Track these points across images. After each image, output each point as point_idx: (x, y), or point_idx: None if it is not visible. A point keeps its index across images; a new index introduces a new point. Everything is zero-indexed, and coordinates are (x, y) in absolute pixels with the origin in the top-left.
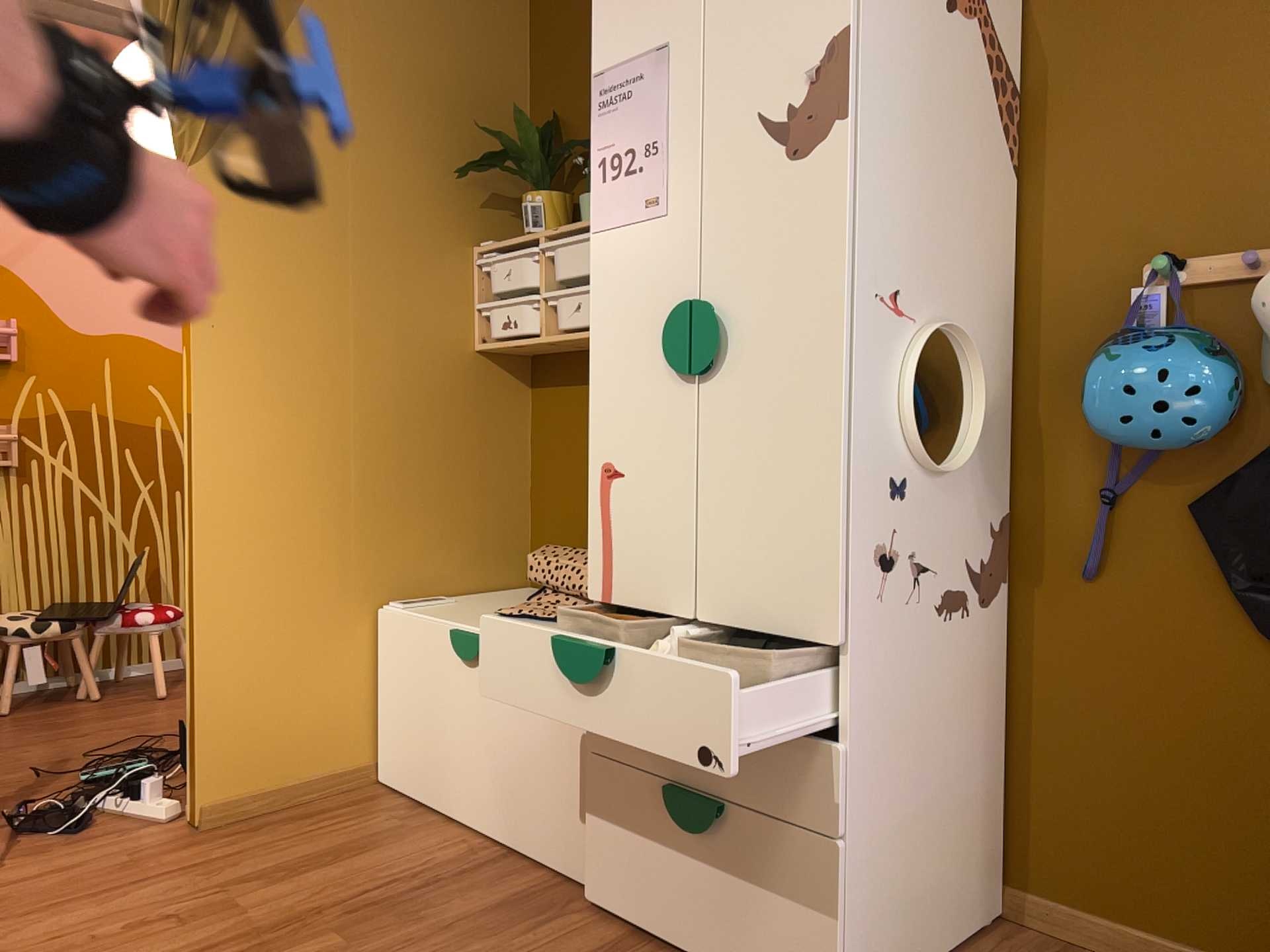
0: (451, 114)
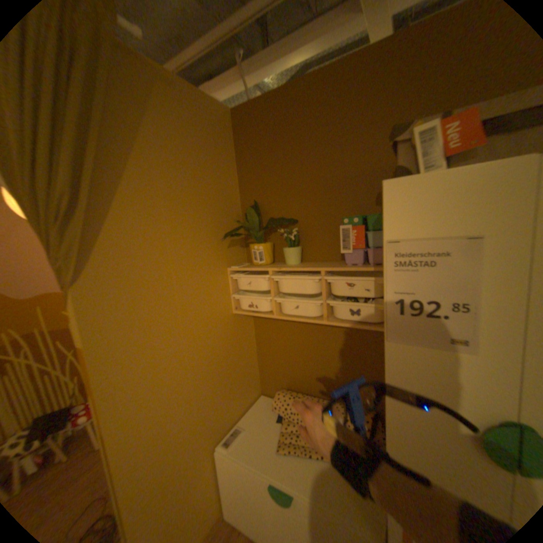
0: (210, 207)
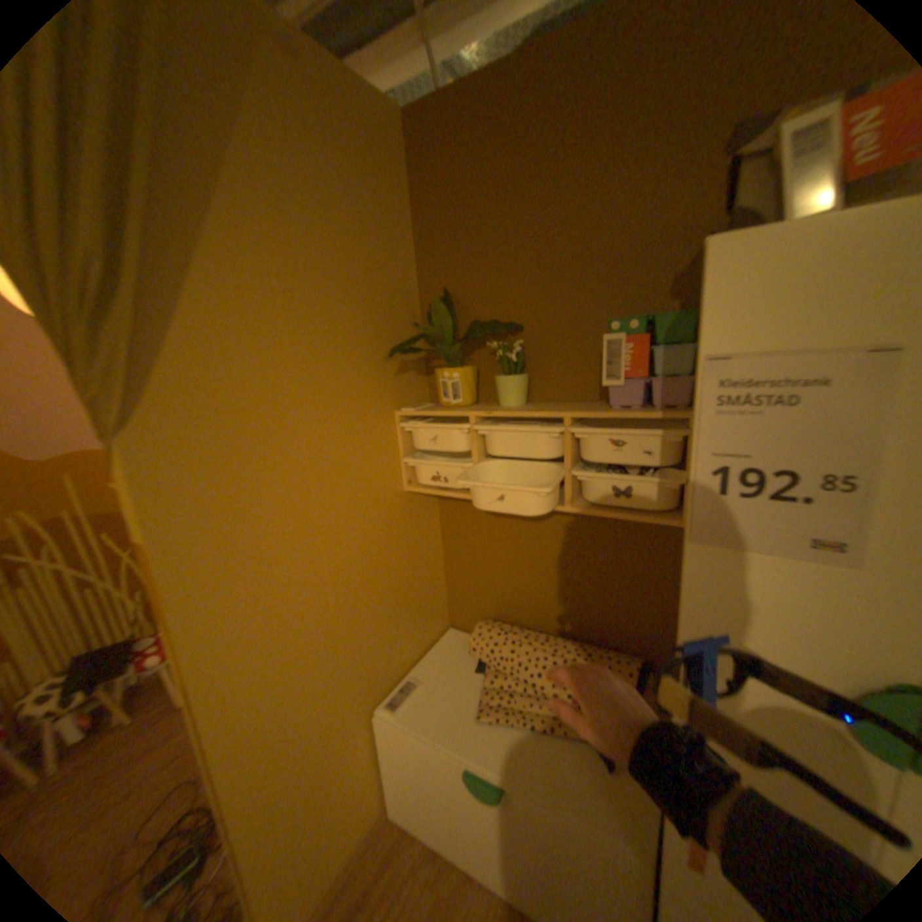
0: (365, 298)
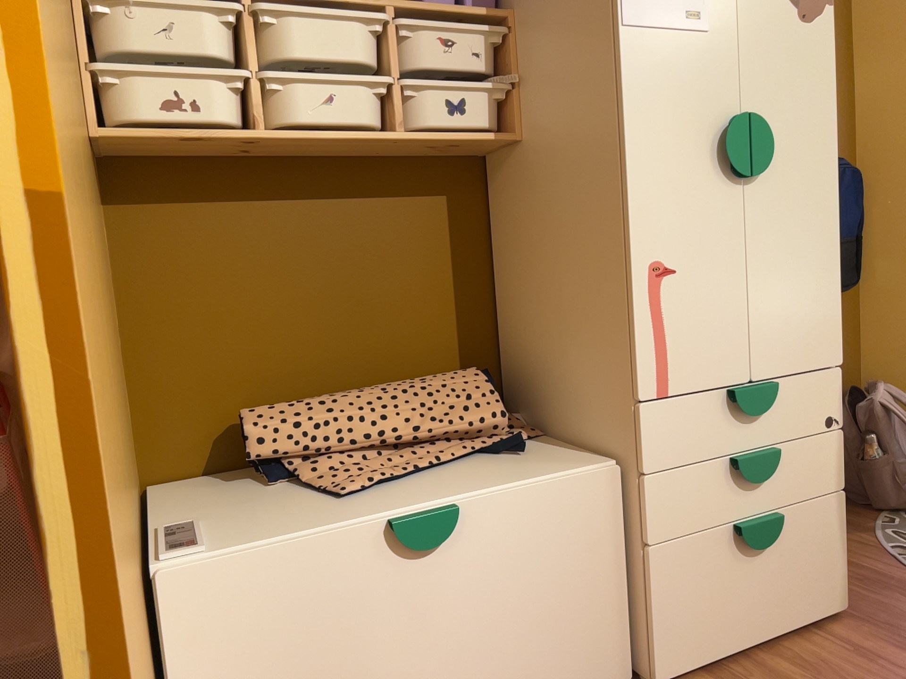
0: None
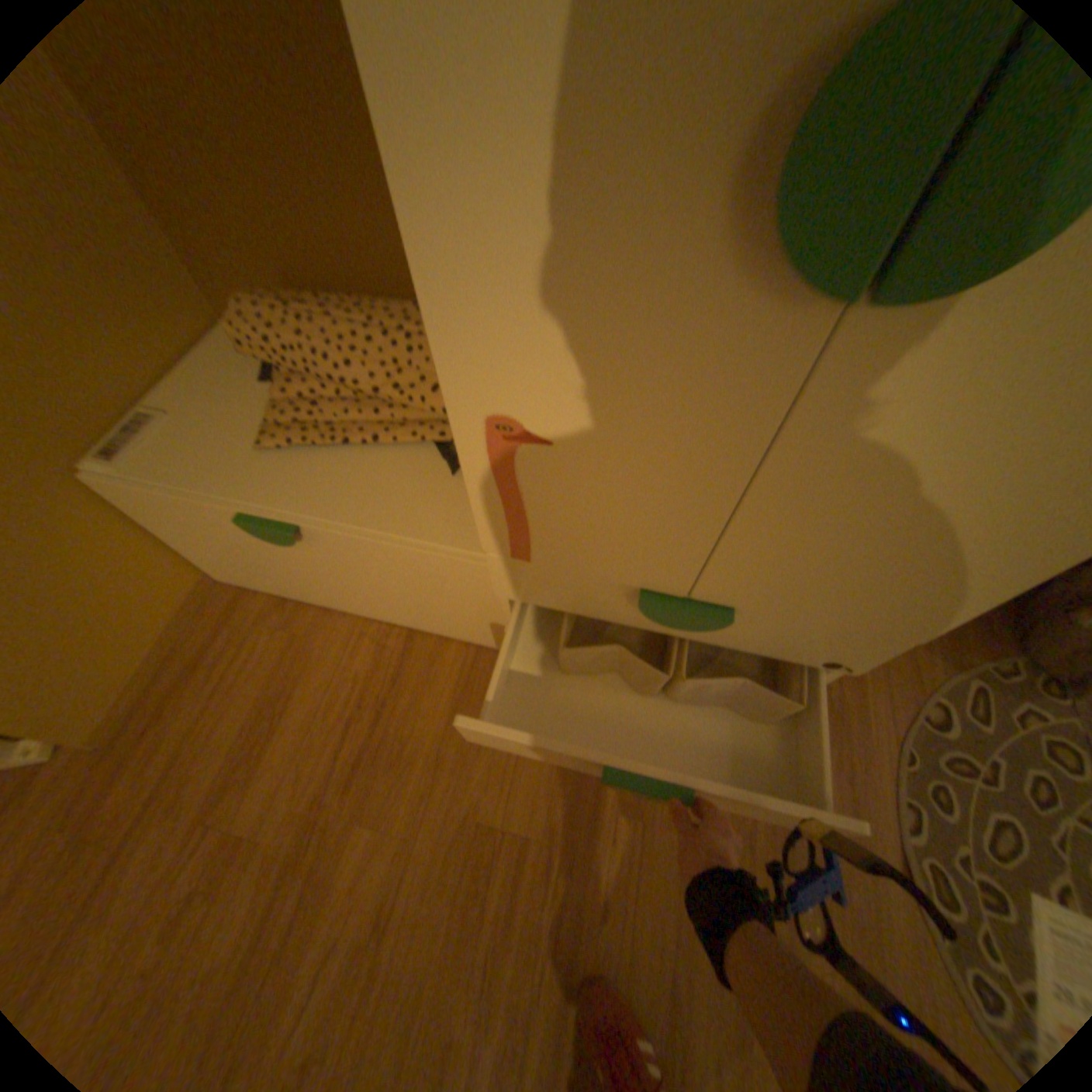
0: None
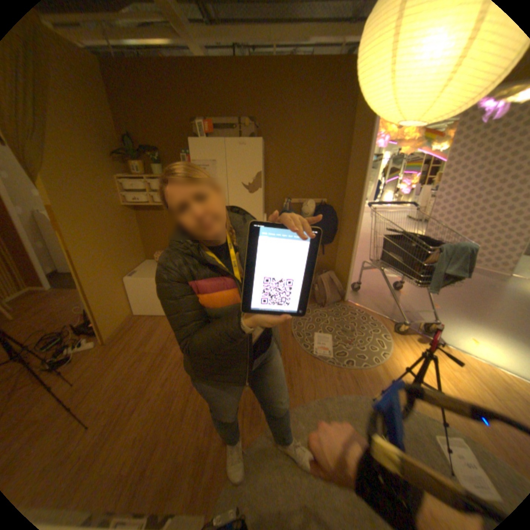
0: (97, 133)
